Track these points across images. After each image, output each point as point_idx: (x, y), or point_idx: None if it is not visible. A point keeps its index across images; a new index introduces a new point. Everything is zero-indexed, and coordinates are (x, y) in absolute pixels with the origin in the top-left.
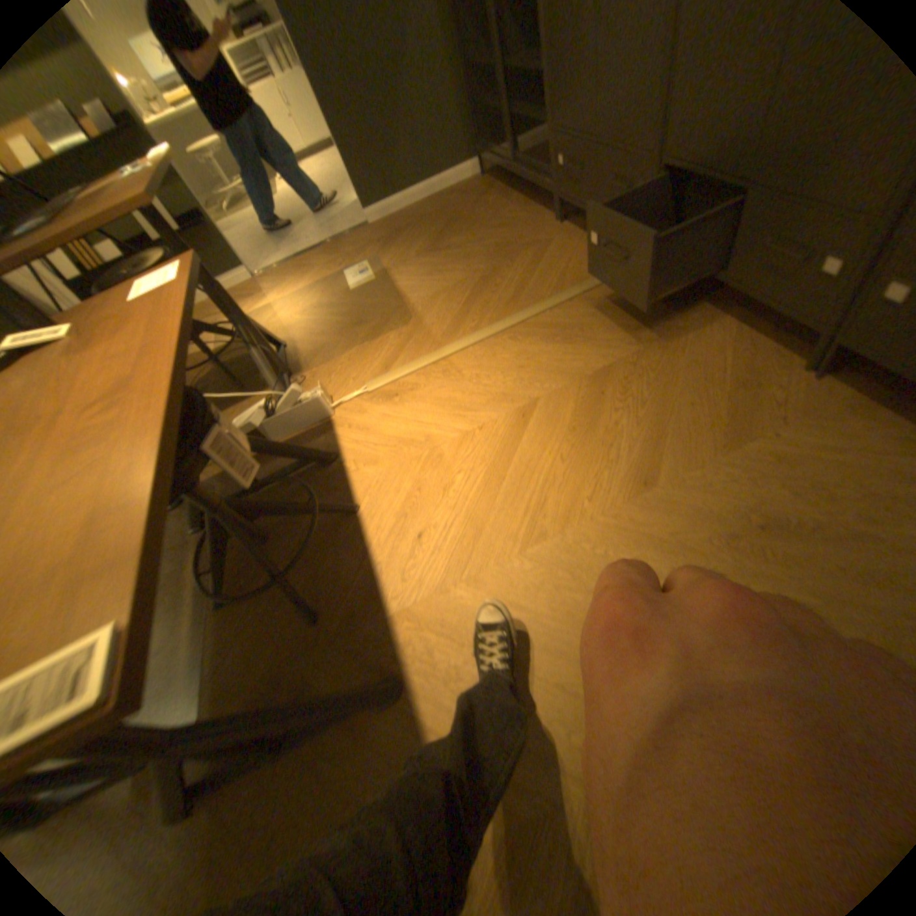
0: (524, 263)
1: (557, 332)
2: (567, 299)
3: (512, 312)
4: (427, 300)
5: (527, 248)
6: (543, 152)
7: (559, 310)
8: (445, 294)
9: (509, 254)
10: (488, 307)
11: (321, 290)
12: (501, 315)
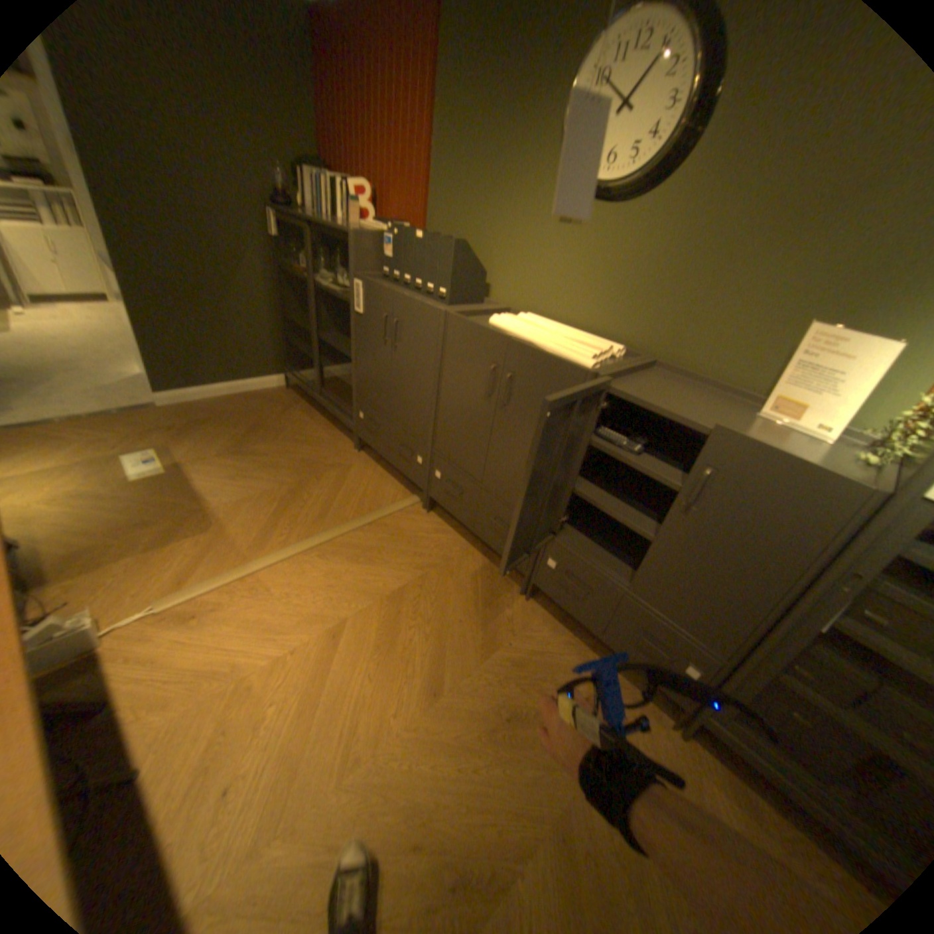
0: (330, 483)
1: (361, 553)
2: (368, 524)
3: (321, 529)
4: (233, 507)
5: (332, 469)
6: (345, 395)
7: (362, 532)
8: (252, 503)
9: (317, 472)
10: (298, 522)
11: (86, 476)
12: (311, 532)
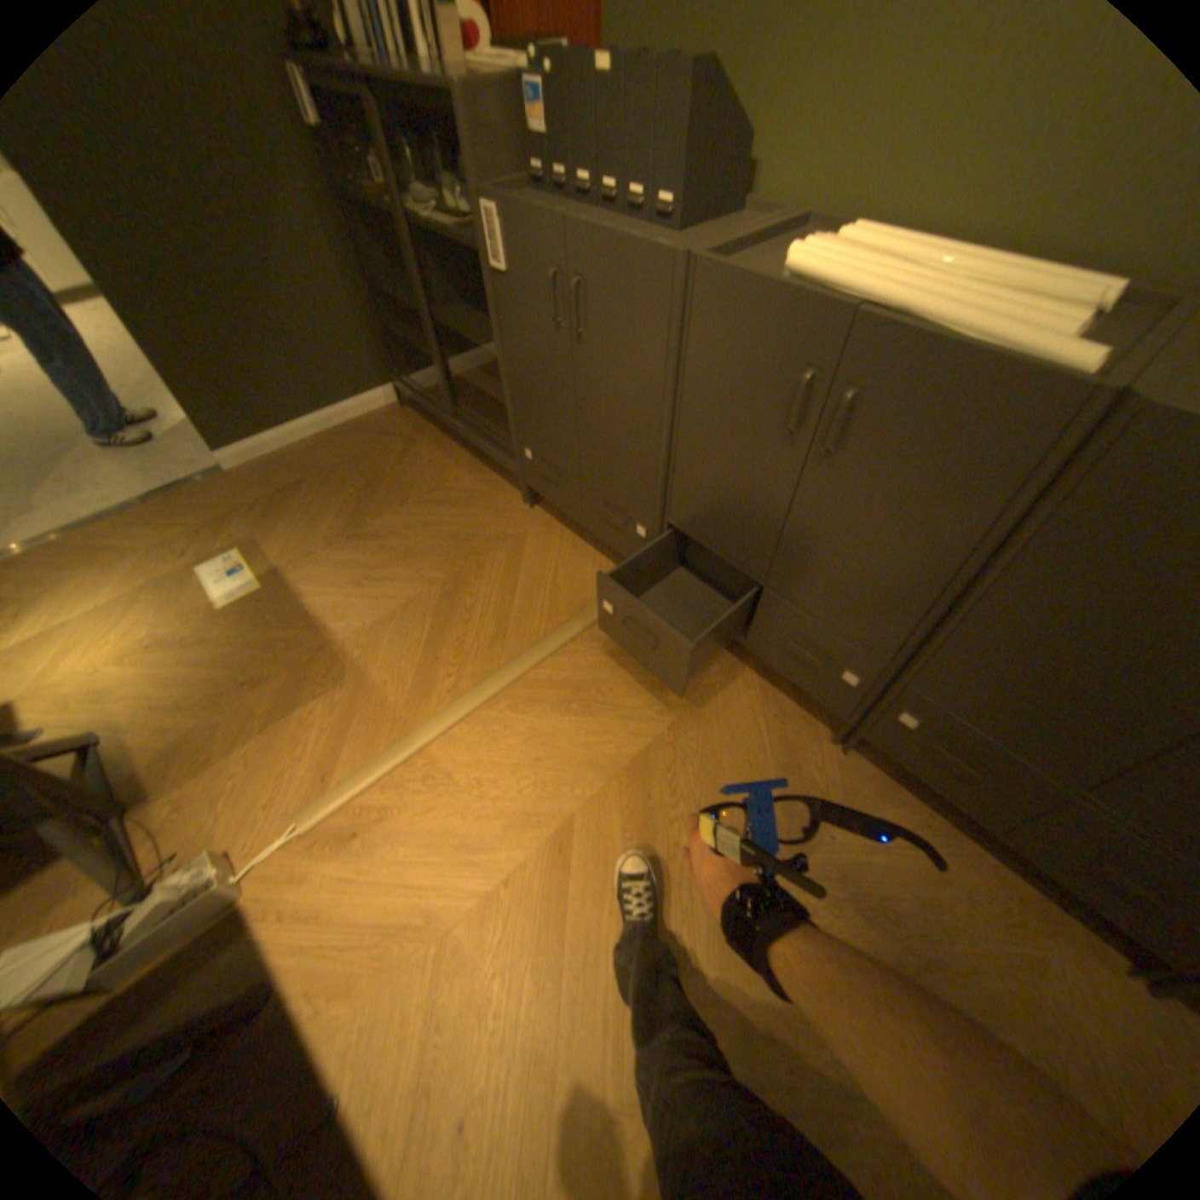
0: (499, 572)
1: (570, 694)
2: (570, 640)
3: (502, 659)
4: (367, 634)
5: (497, 546)
6: (491, 409)
7: (564, 656)
8: (393, 624)
9: (475, 554)
10: (466, 650)
11: (155, 607)
12: (489, 665)
